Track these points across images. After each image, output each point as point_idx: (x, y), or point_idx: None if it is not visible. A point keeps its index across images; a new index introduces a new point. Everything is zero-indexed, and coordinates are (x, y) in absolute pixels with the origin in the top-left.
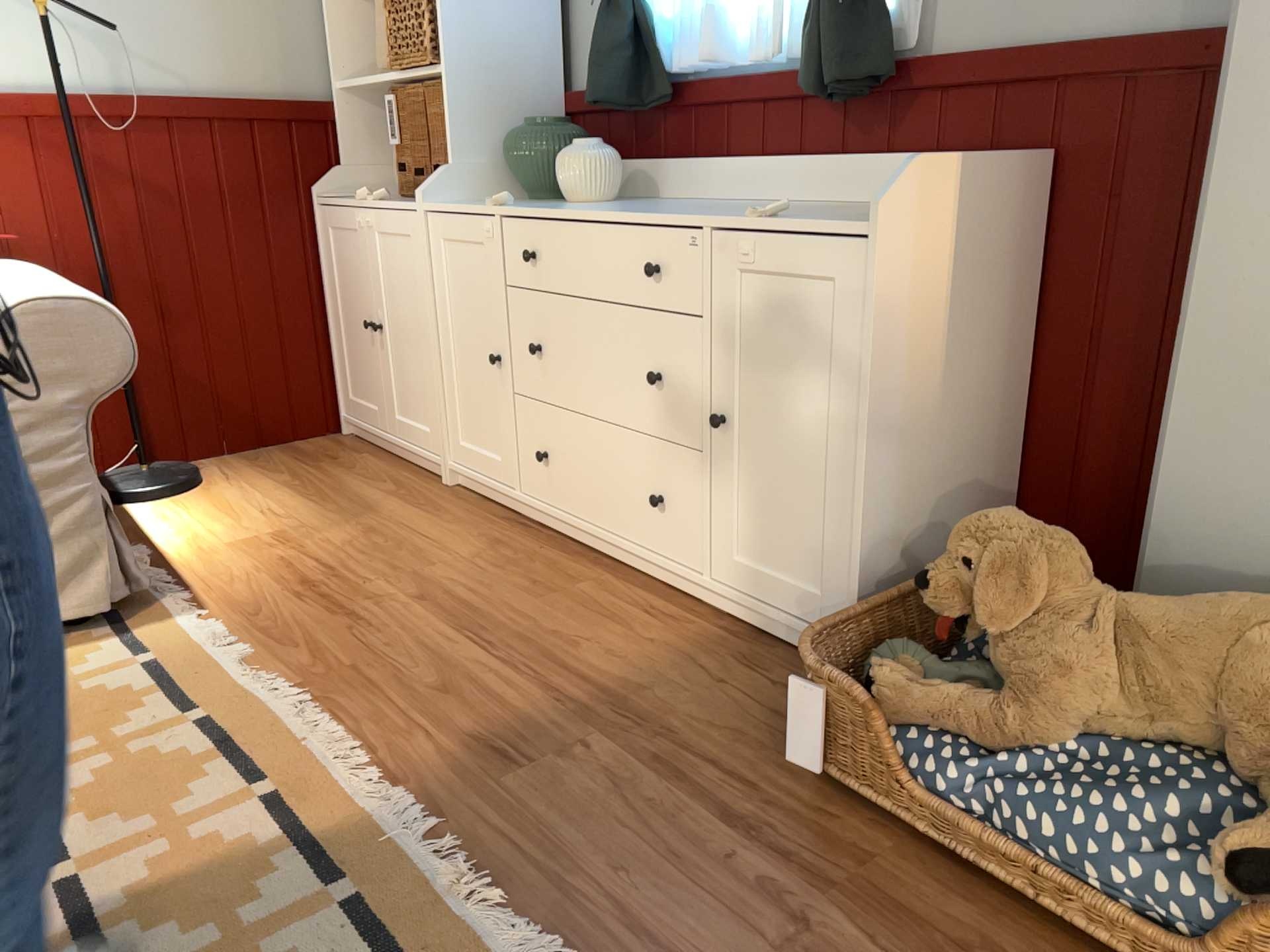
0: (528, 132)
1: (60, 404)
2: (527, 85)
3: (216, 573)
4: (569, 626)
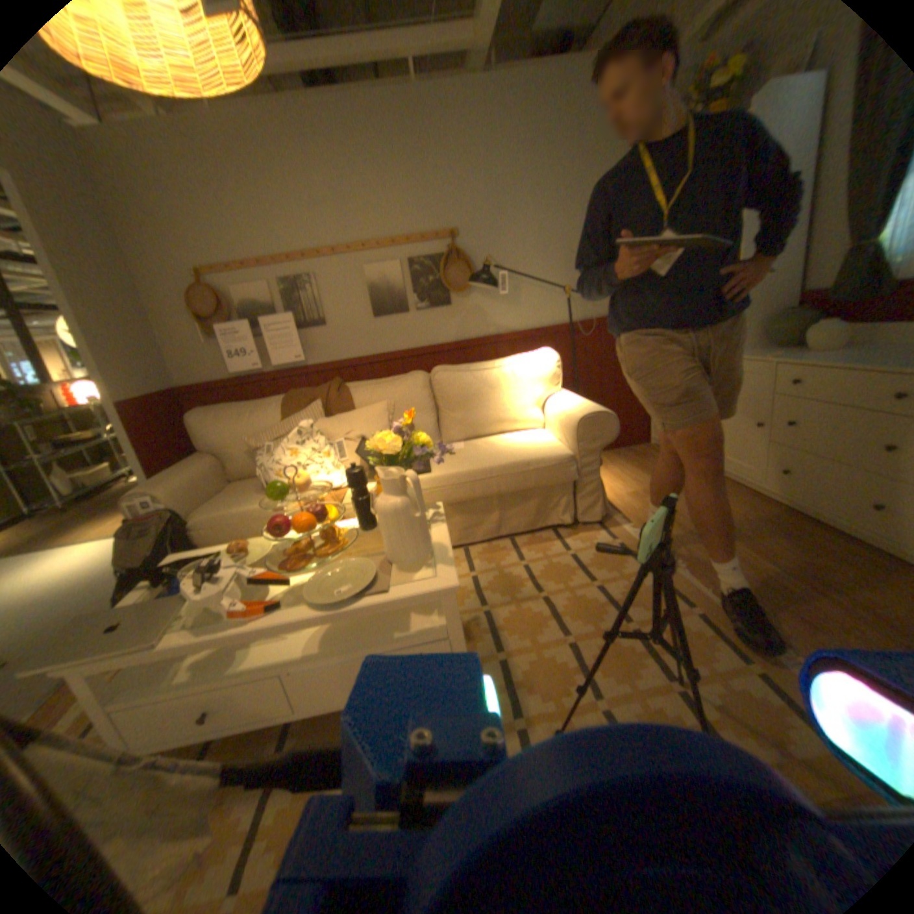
0: (787, 315)
1: (593, 448)
2: (781, 289)
3: (627, 506)
4: (820, 561)
